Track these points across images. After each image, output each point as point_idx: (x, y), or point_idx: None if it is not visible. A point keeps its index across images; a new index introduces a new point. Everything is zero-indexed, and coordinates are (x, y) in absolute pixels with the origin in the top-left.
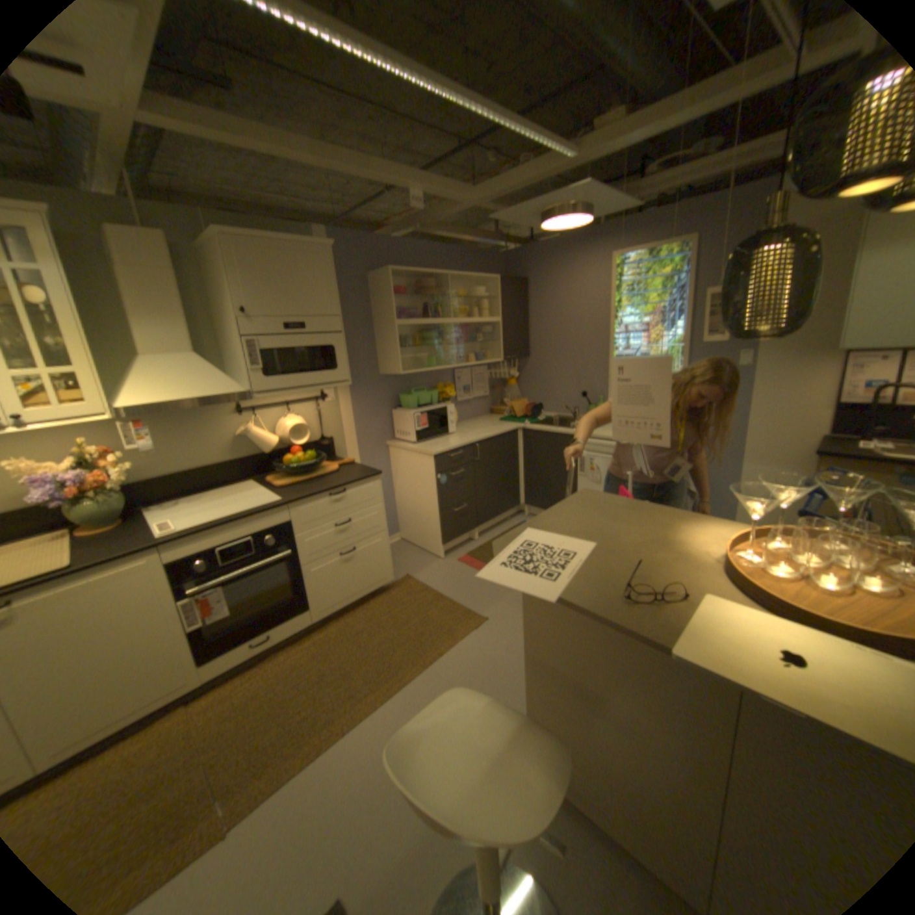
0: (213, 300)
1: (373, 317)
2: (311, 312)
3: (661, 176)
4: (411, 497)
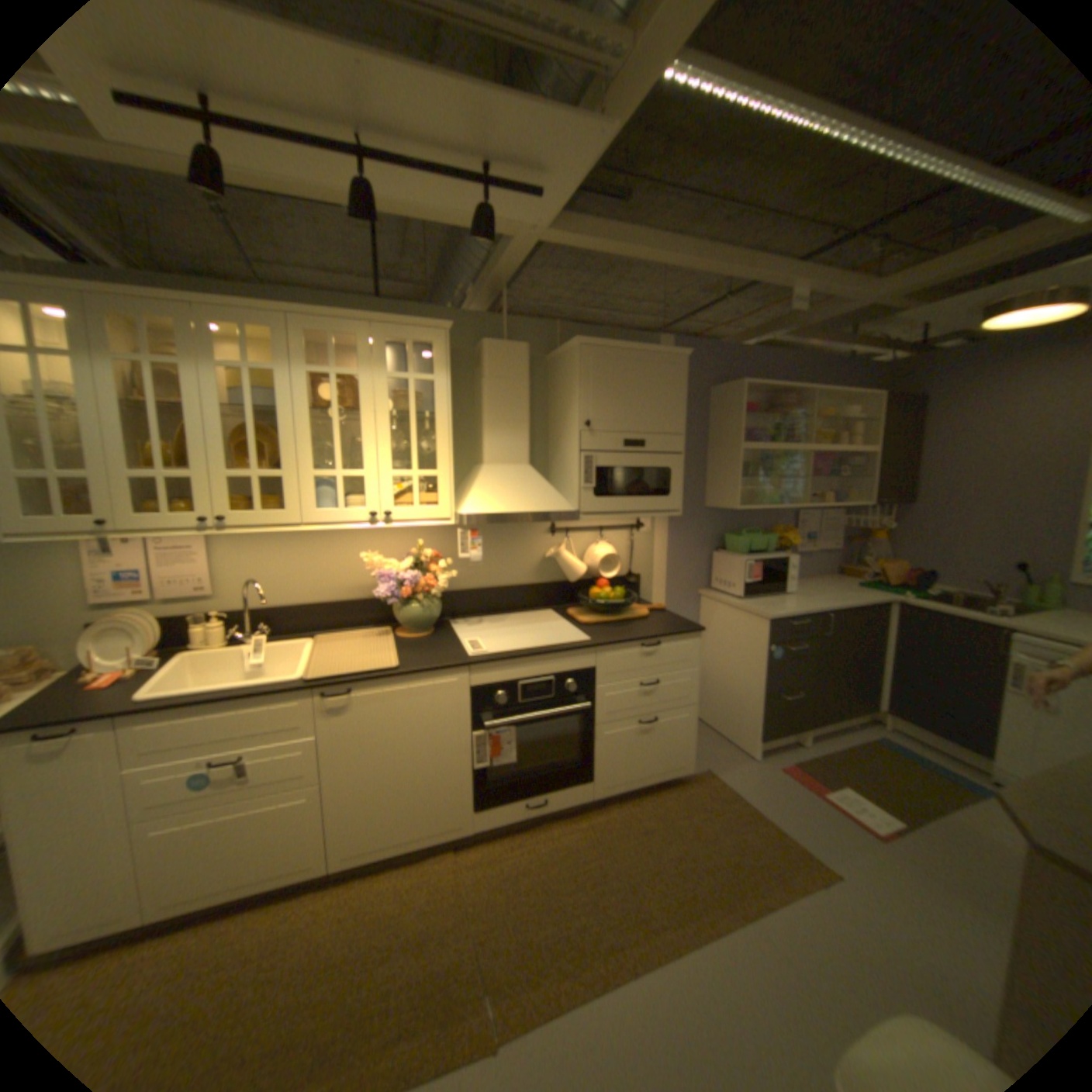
0: (553, 413)
1: (708, 438)
2: (653, 428)
3: None
4: (723, 667)
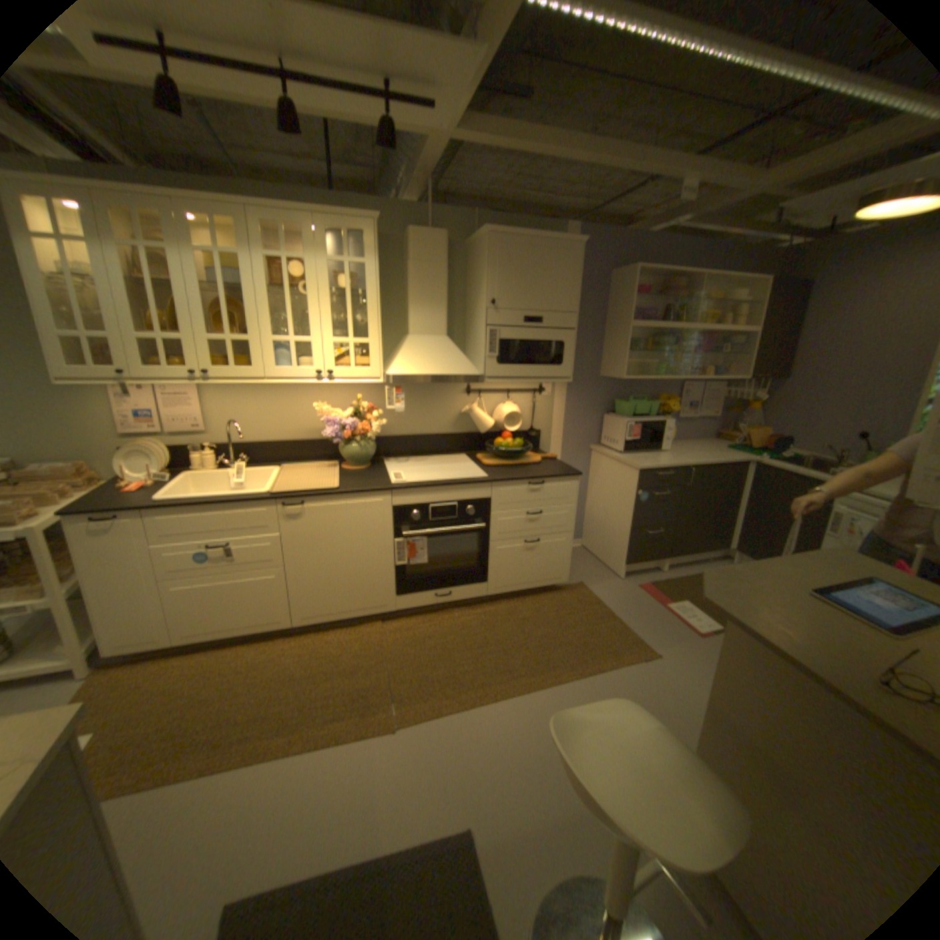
0: (470, 292)
1: (607, 316)
2: (551, 307)
3: None
4: (604, 507)
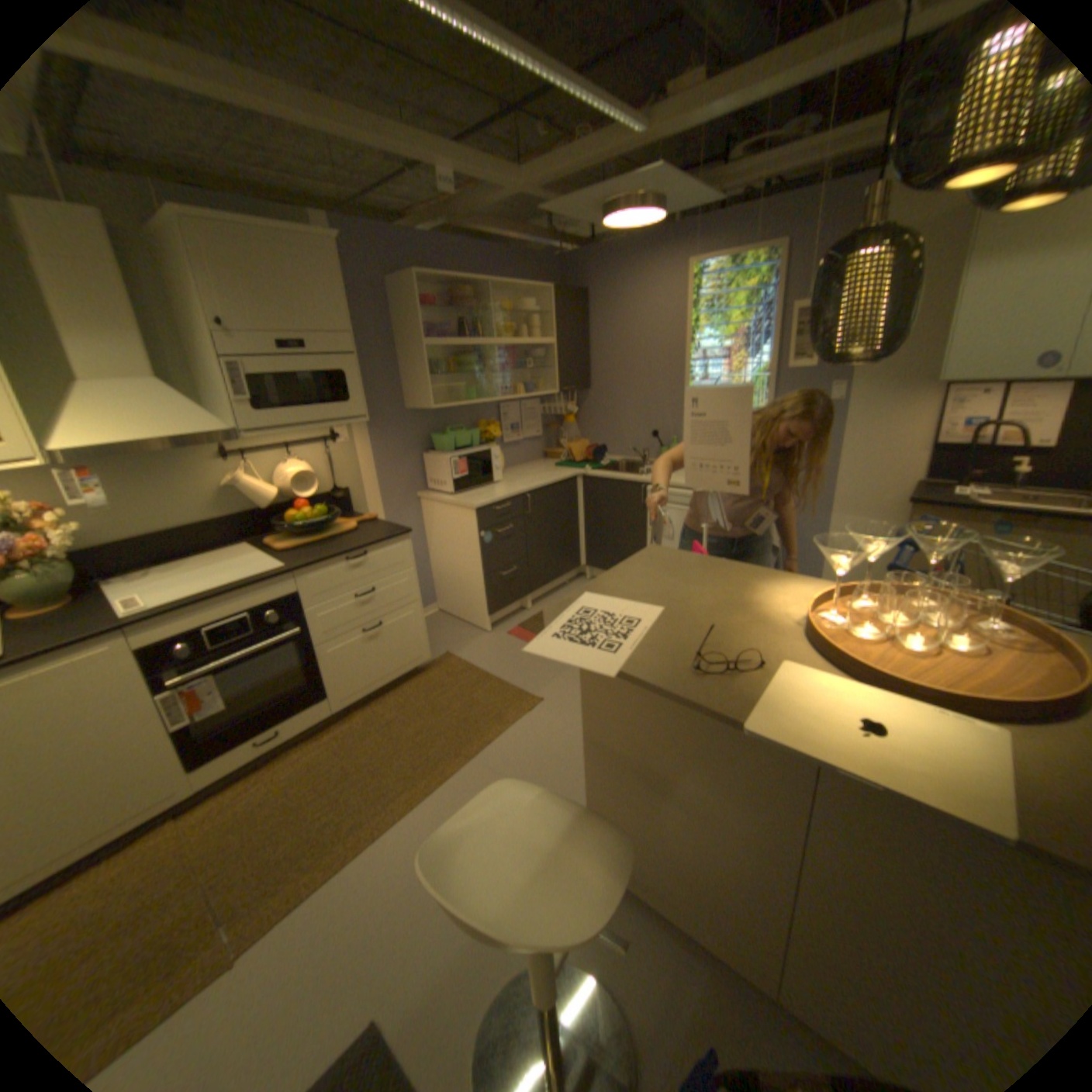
0: (178, 307)
1: (394, 334)
2: (311, 326)
3: (747, 163)
4: (450, 560)
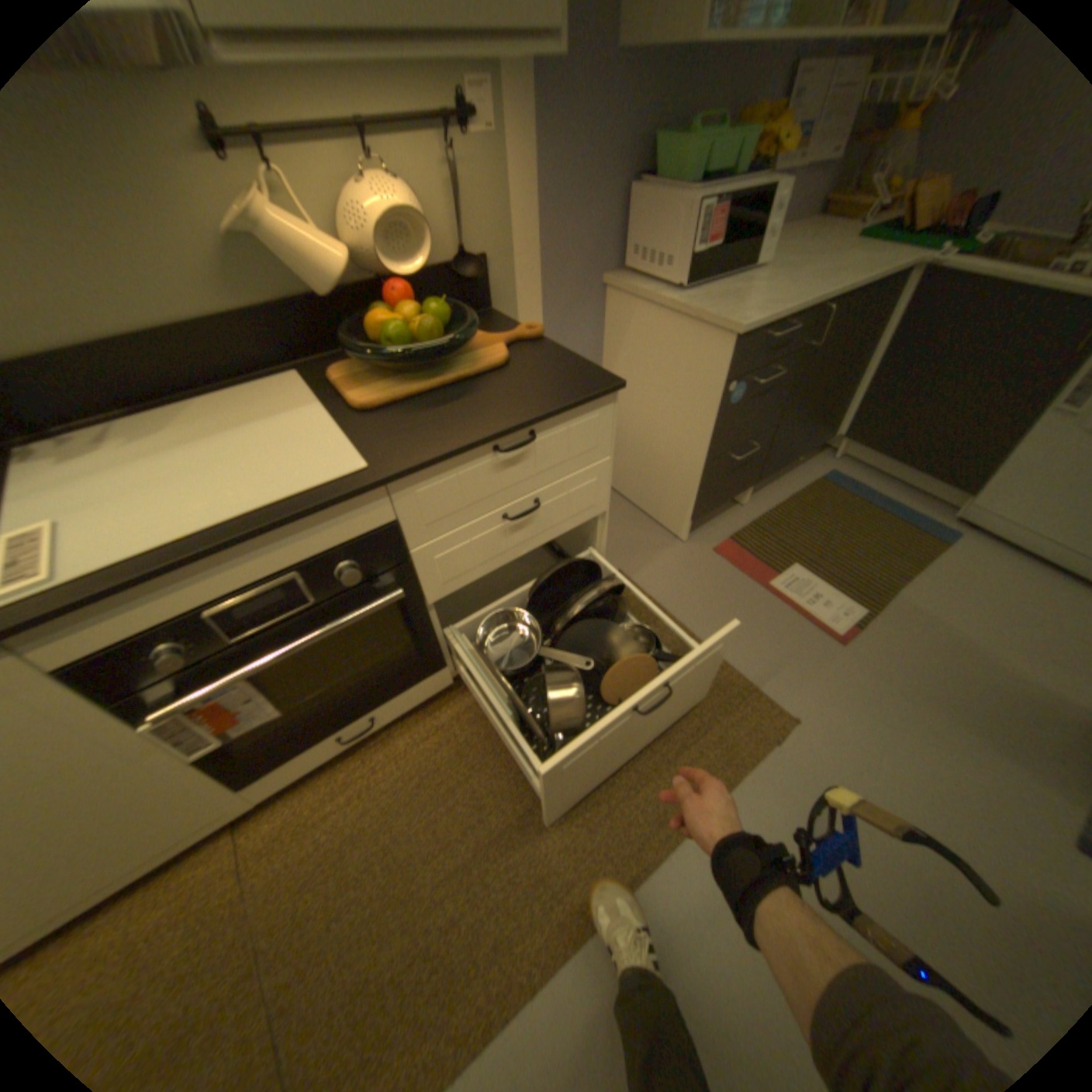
0: None
1: None
2: None
3: None
4: (641, 414)
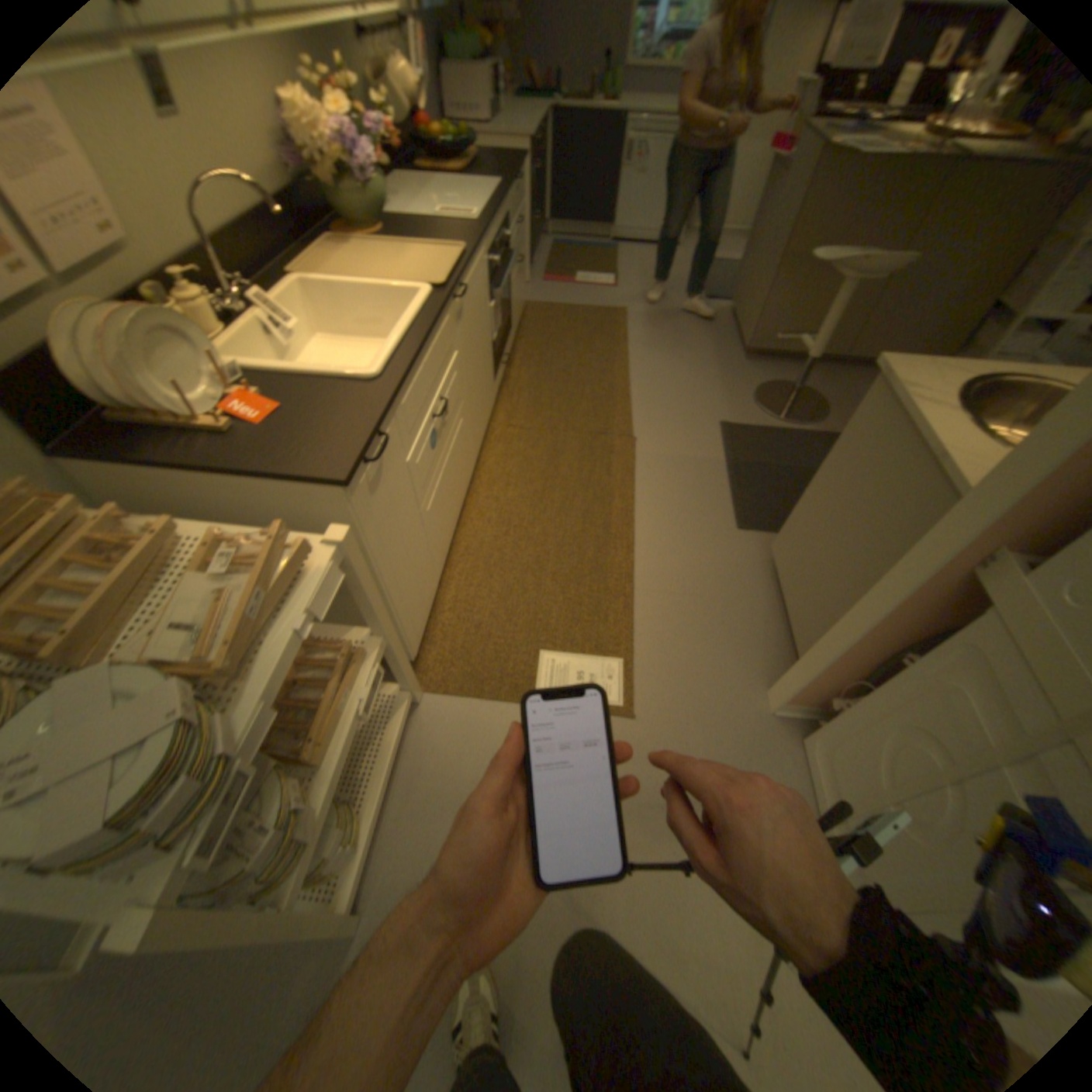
0: None
1: None
2: None
3: None
4: None
